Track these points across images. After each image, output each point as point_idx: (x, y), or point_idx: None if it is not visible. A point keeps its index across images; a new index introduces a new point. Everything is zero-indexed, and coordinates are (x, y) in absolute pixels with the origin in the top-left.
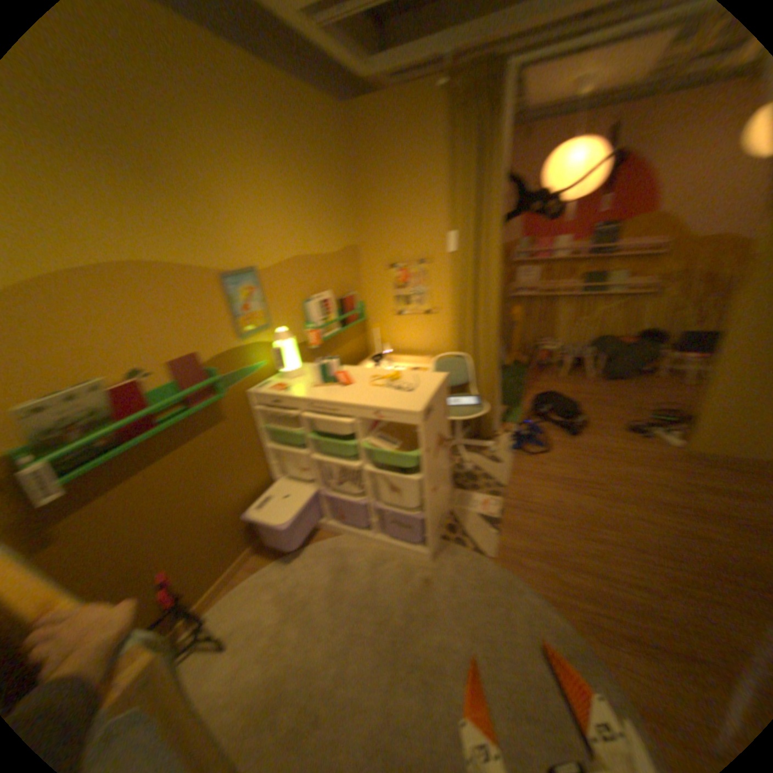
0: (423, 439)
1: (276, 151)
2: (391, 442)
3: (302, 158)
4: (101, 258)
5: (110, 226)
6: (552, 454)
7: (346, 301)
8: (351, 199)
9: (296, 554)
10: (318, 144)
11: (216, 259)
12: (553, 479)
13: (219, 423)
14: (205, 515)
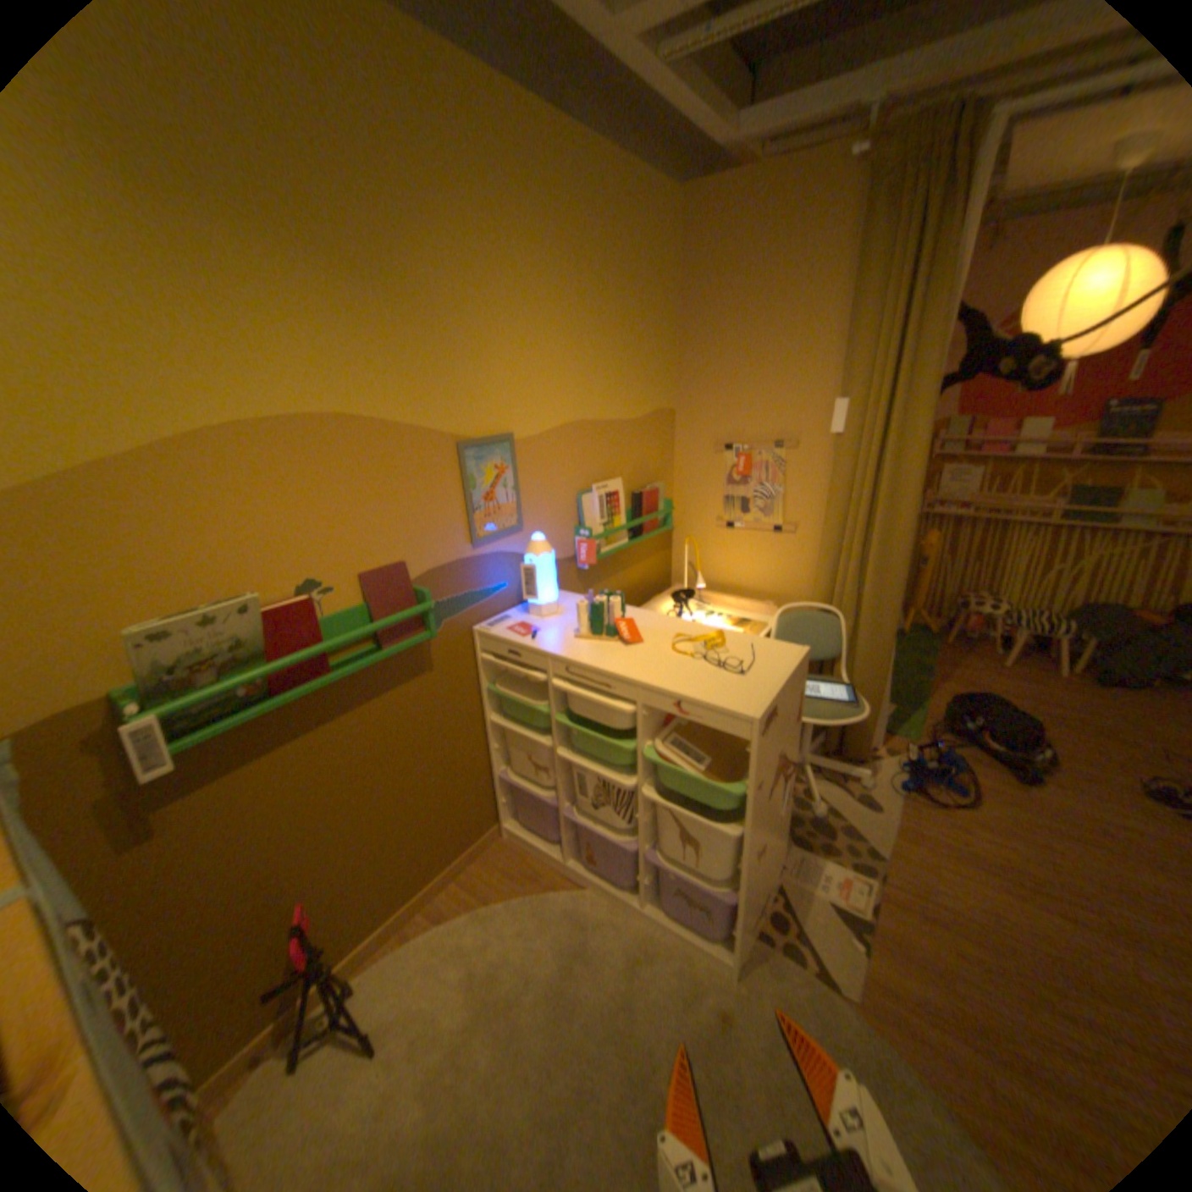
0: (754, 768)
1: (566, 257)
2: (692, 758)
3: (604, 269)
4: (283, 408)
5: (303, 360)
6: (981, 813)
7: (641, 498)
8: (672, 337)
9: (506, 907)
10: (632, 248)
11: (452, 420)
12: (981, 866)
13: (419, 676)
14: (376, 819)
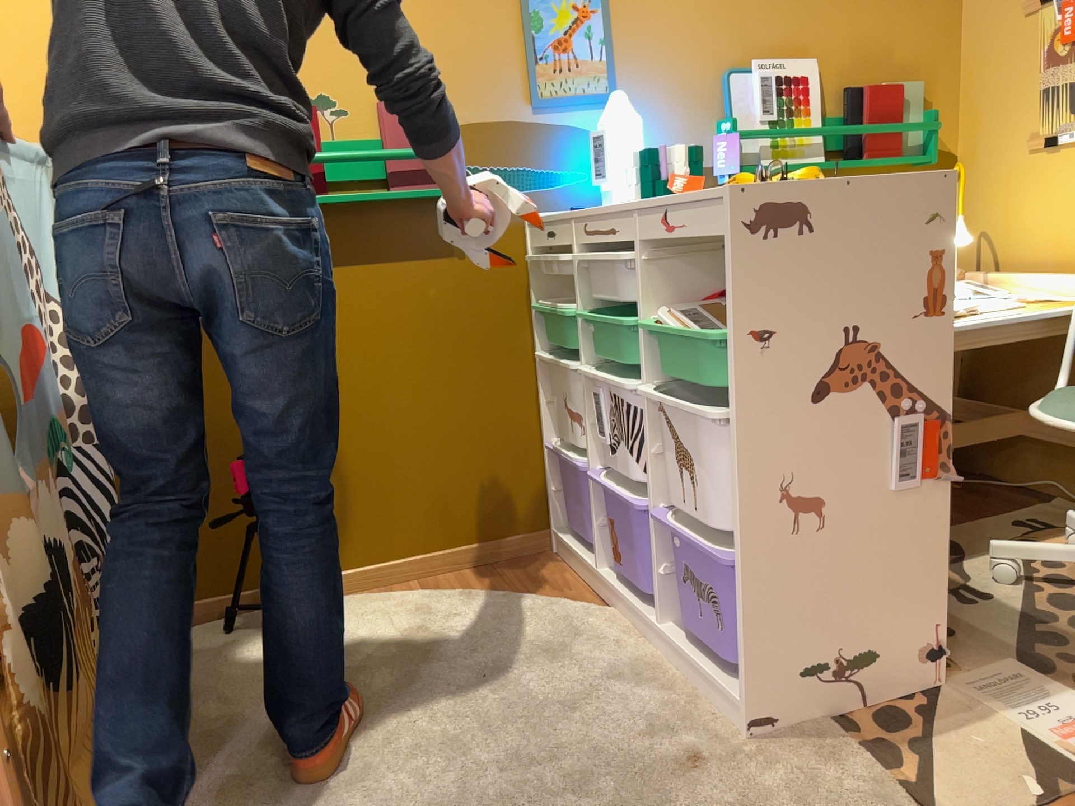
0: (728, 281)
1: None
2: (702, 328)
3: None
4: None
5: None
6: None
7: (860, 96)
8: None
9: (503, 597)
10: None
11: None
12: None
13: (442, 255)
14: (371, 417)
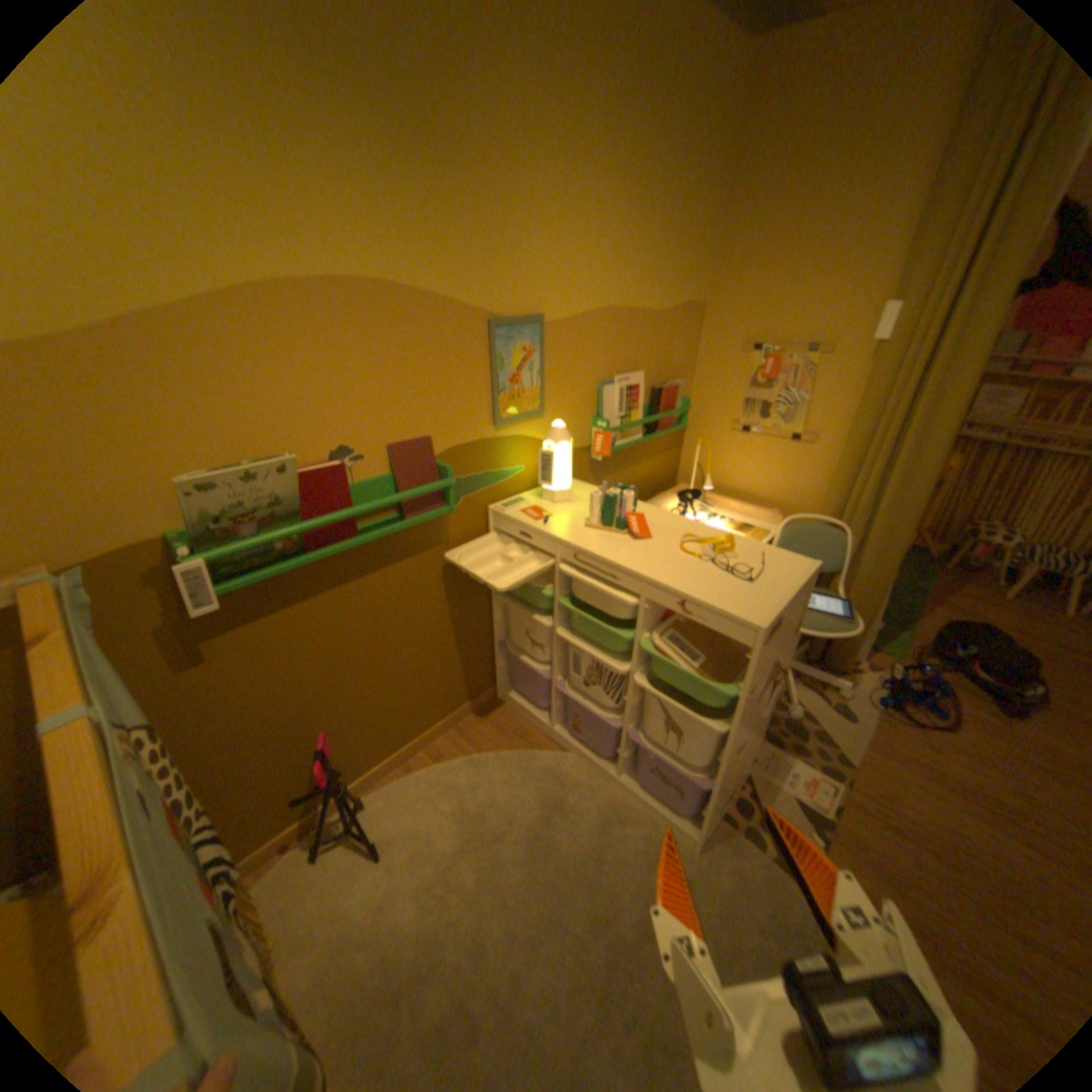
0: (751, 673)
1: (617, 119)
2: (687, 654)
3: (655, 136)
4: (323, 269)
5: (343, 218)
6: (958, 737)
7: (660, 393)
8: (714, 222)
9: (496, 758)
10: (687, 114)
11: (484, 295)
12: (951, 787)
13: (435, 547)
14: (390, 669)
